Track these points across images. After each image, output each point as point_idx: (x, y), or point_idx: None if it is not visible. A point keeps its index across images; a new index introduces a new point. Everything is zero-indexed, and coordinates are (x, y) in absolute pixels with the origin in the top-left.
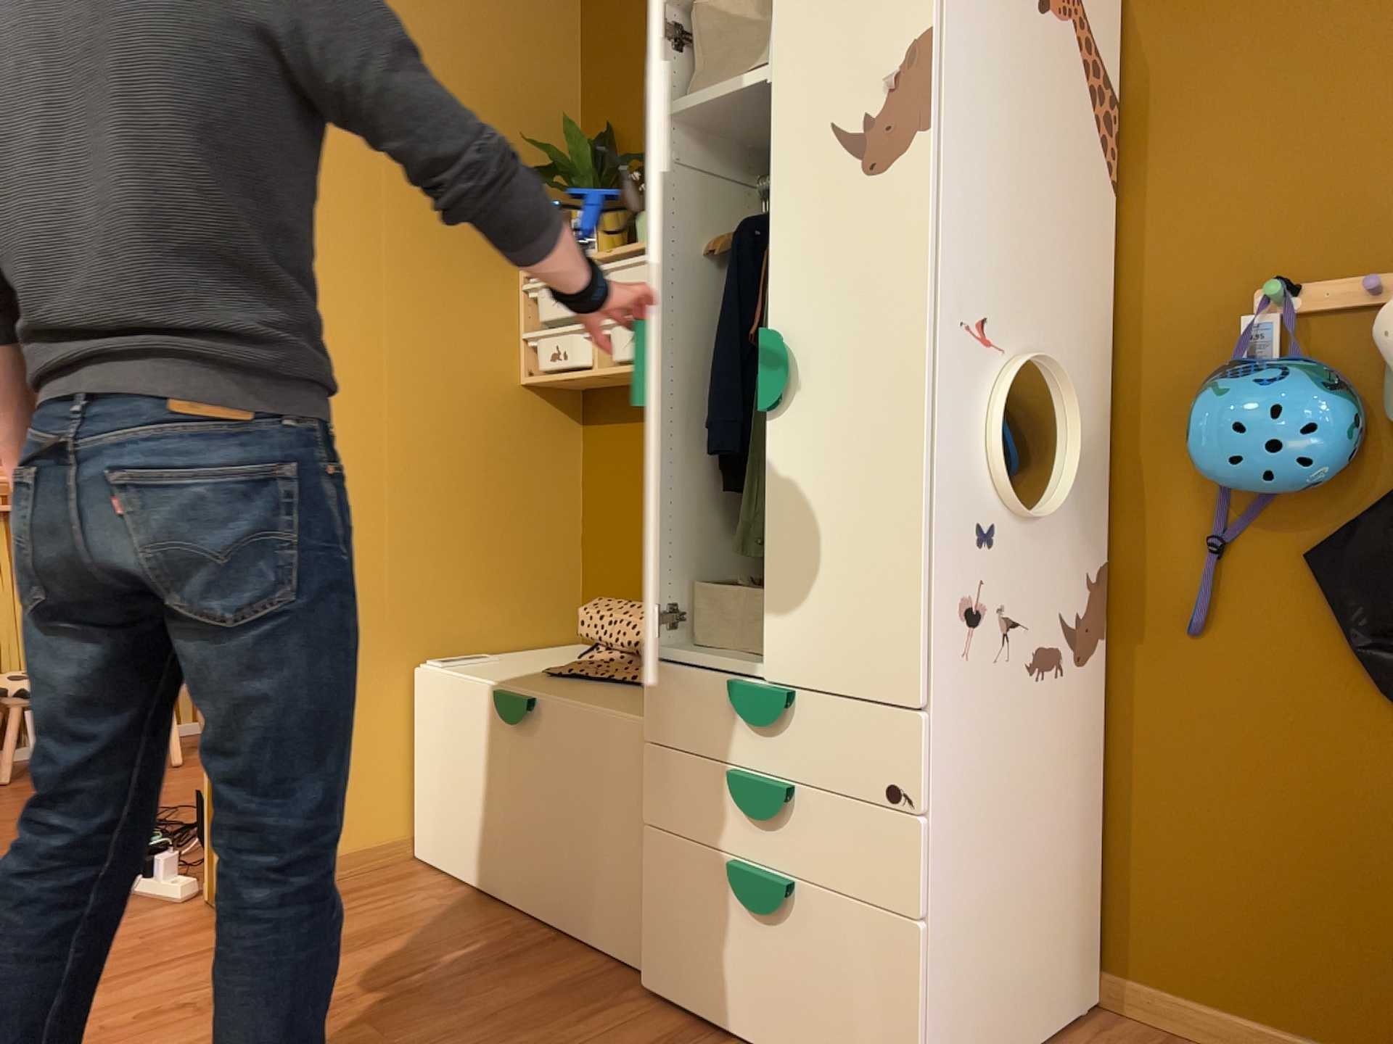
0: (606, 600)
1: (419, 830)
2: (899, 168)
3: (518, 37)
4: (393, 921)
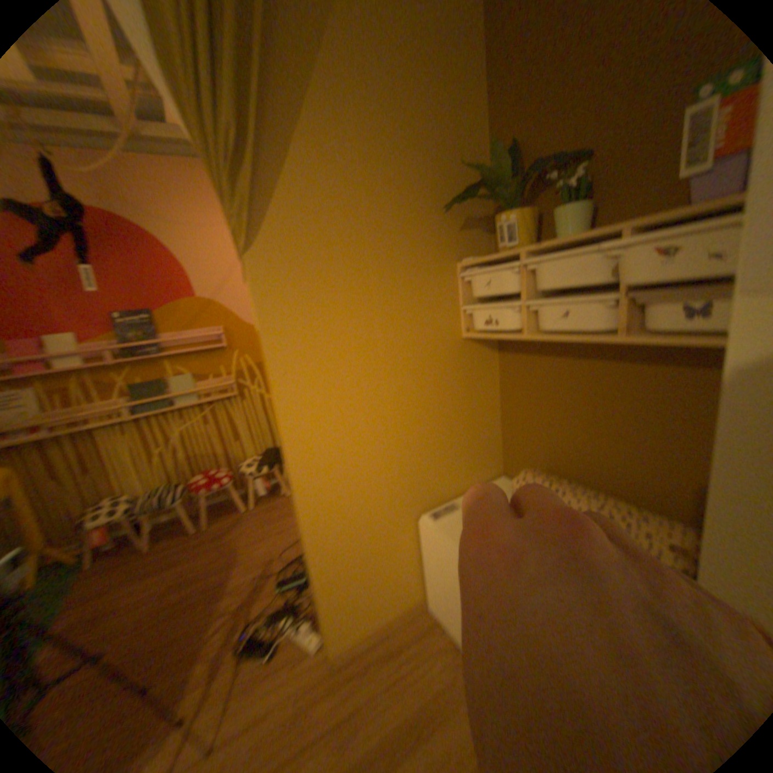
0: (530, 473)
1: (430, 597)
2: None
3: (443, 77)
4: (428, 699)
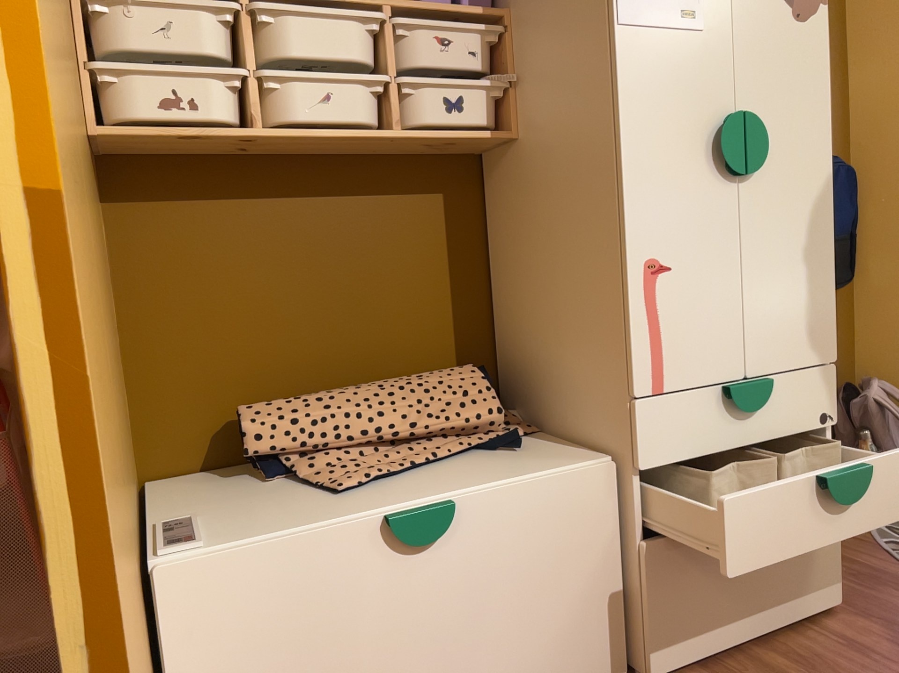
0: (260, 405)
1: None
2: (813, 23)
3: None
4: None
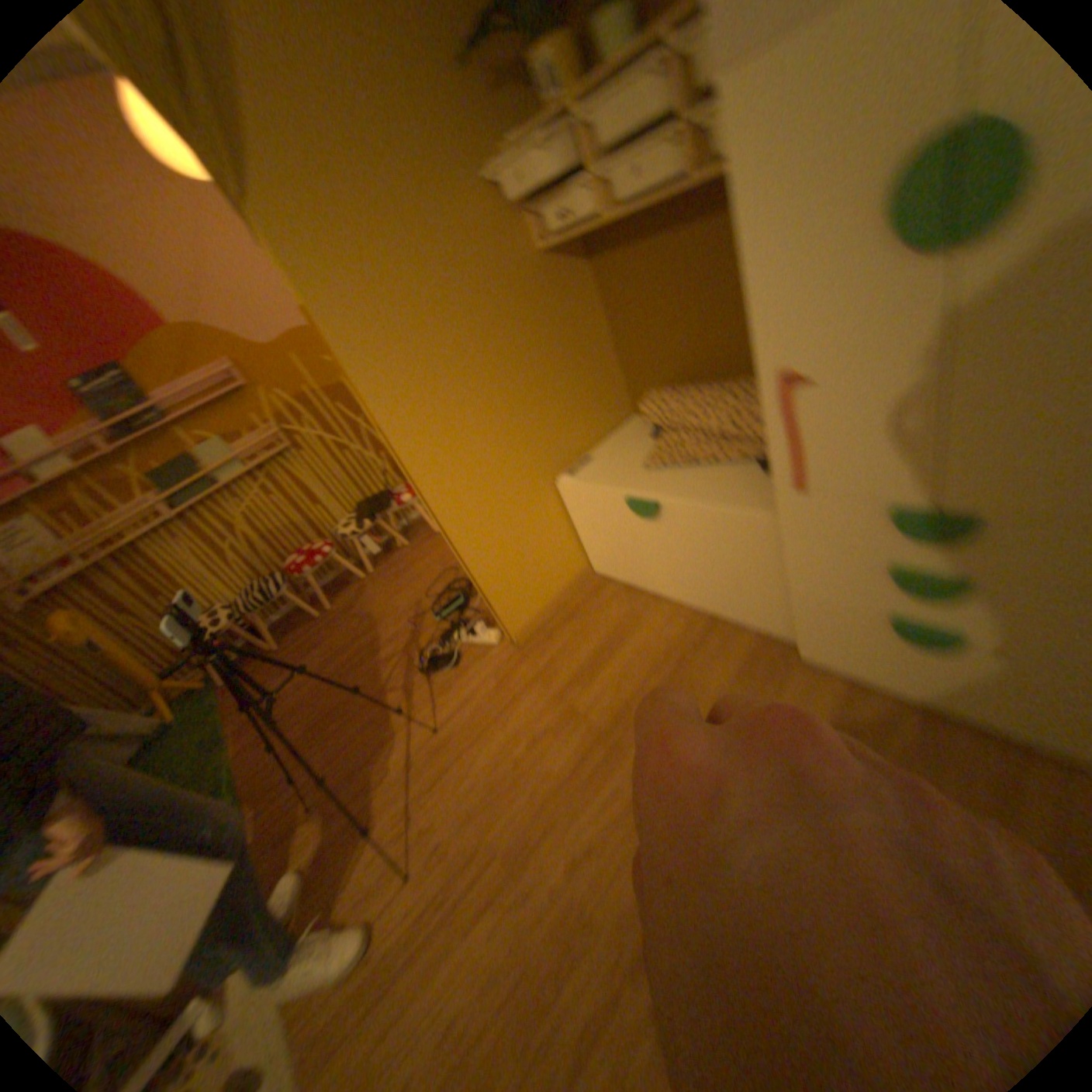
0: (655, 389)
1: (592, 558)
2: None
3: None
4: (612, 626)
